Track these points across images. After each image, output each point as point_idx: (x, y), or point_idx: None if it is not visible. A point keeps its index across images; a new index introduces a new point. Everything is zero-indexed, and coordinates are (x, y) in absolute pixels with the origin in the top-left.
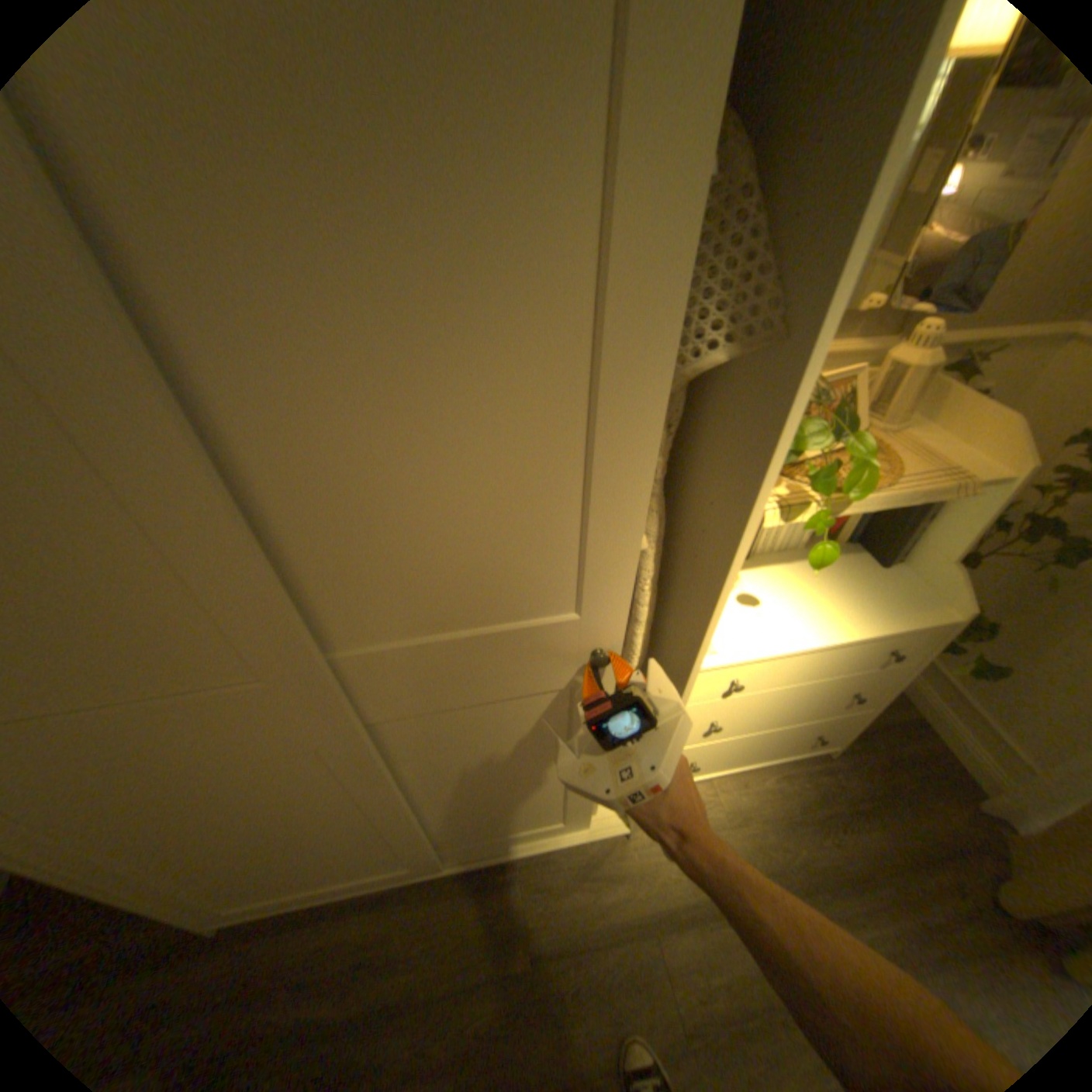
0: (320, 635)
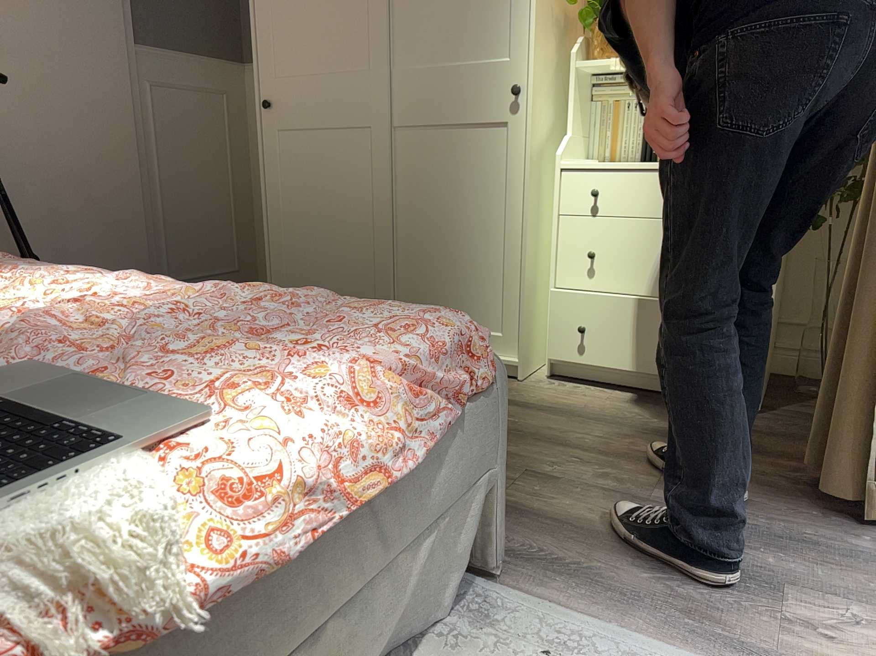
0: (392, 51)
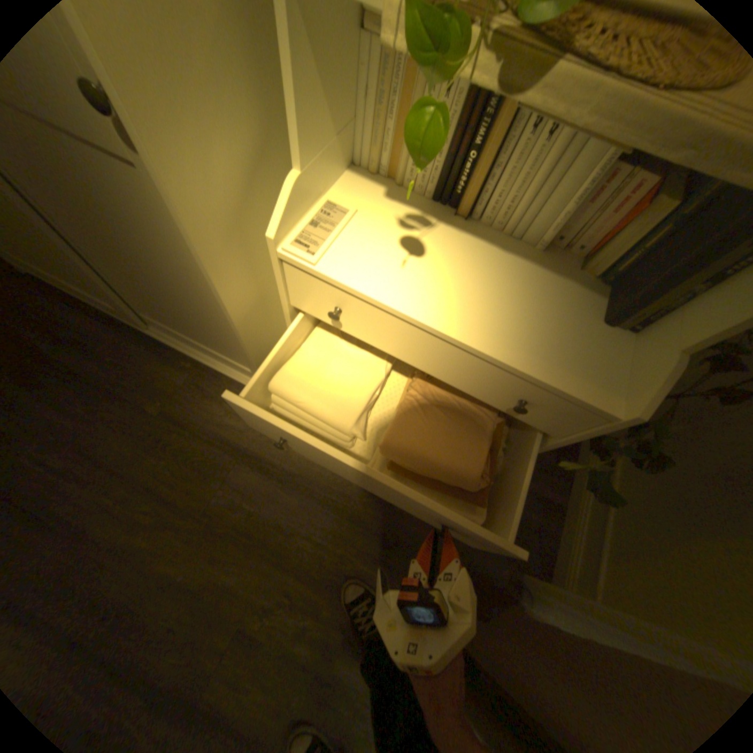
0: None
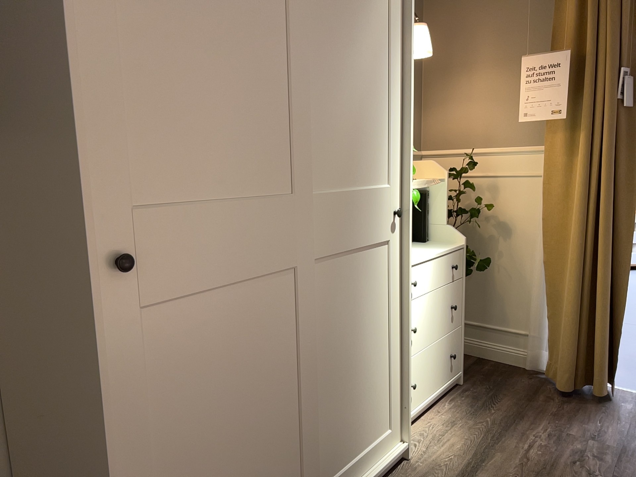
0: (312, 177)
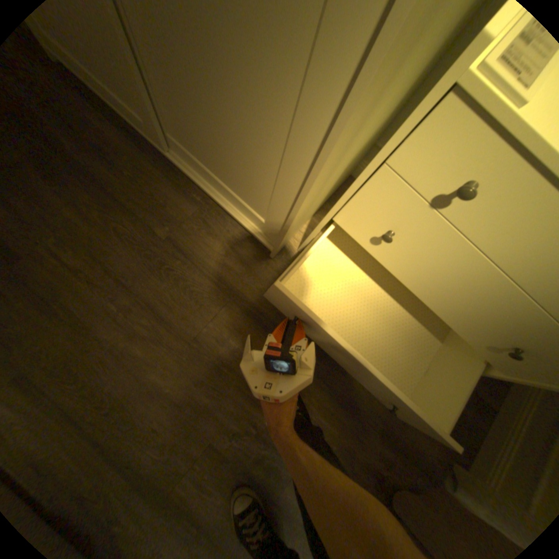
0: None
